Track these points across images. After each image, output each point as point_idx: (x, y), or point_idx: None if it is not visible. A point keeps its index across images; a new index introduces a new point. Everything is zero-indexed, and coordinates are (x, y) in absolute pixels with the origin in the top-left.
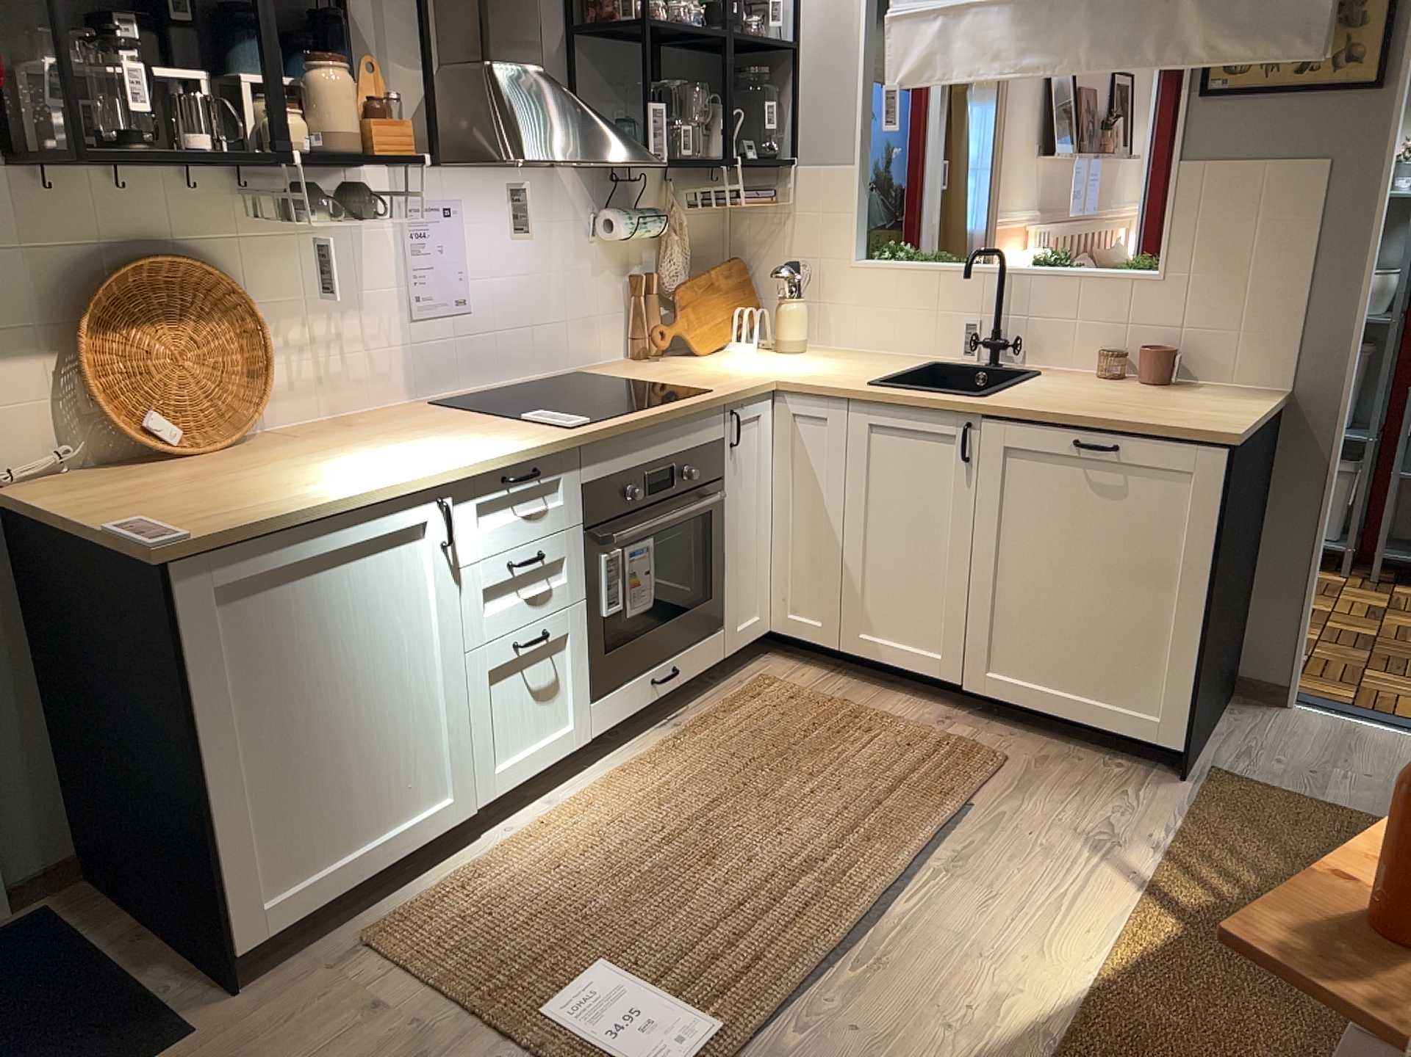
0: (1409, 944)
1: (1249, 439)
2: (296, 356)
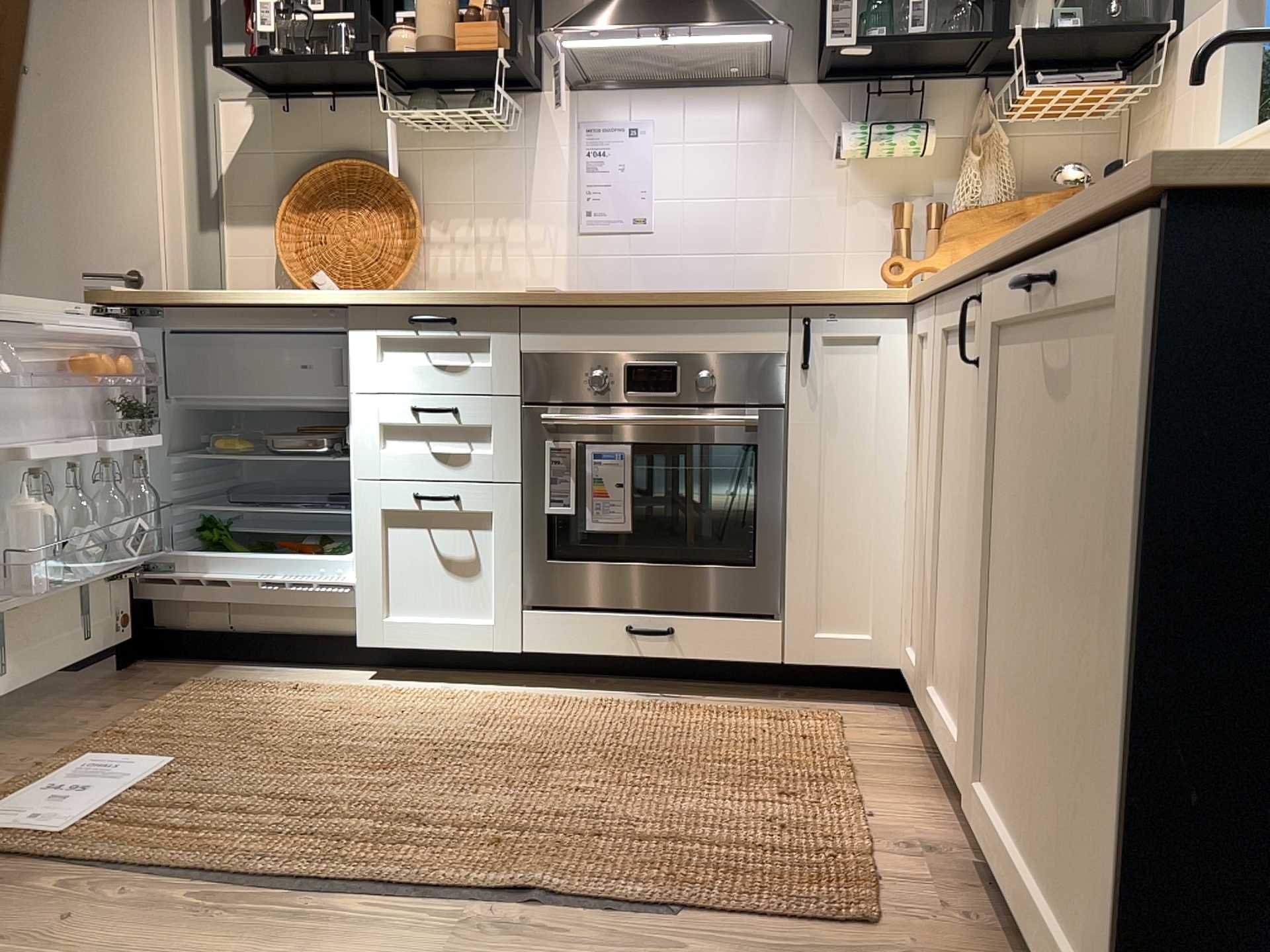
0: None
1: None
2: (457, 251)
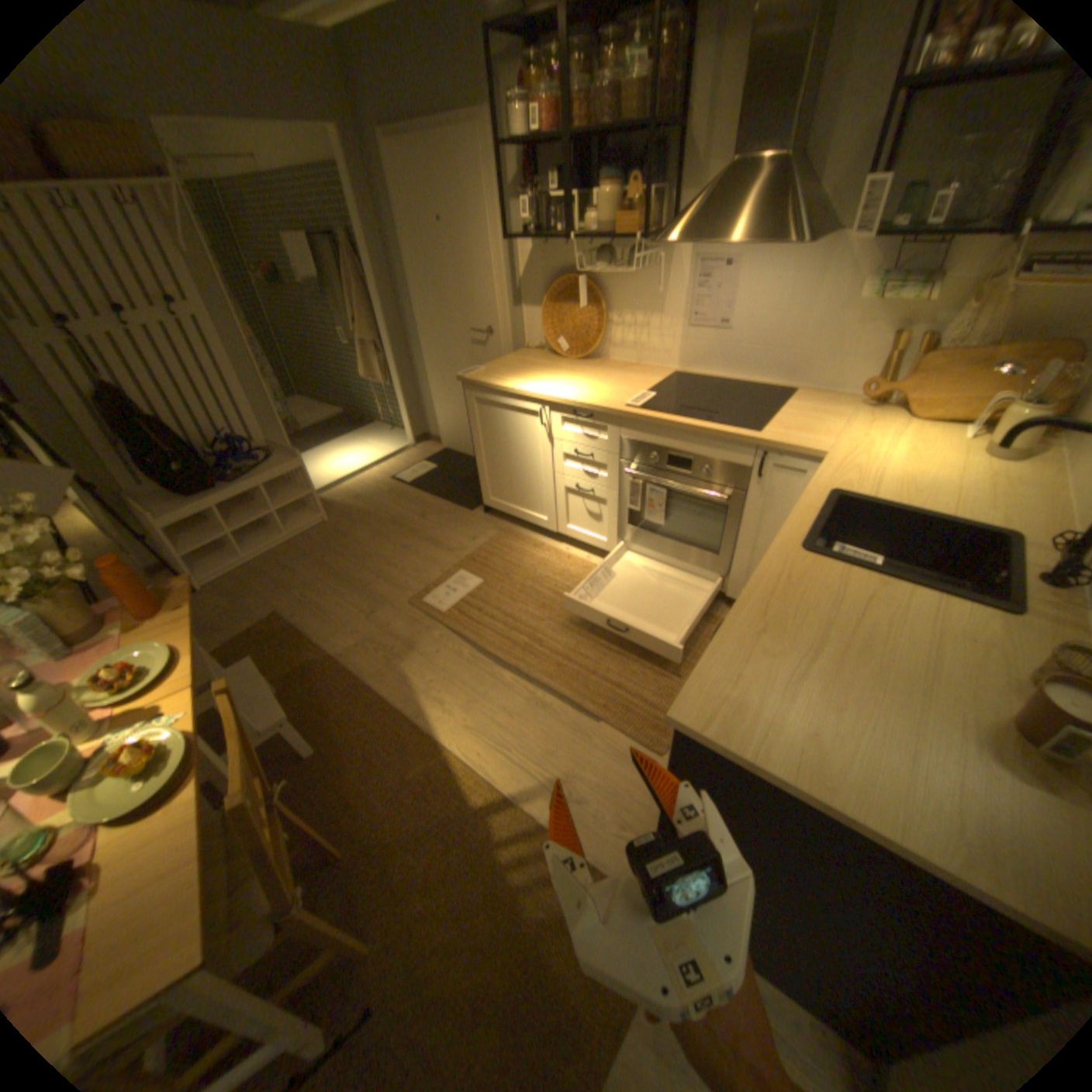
0: (148, 609)
1: (731, 762)
2: (625, 329)
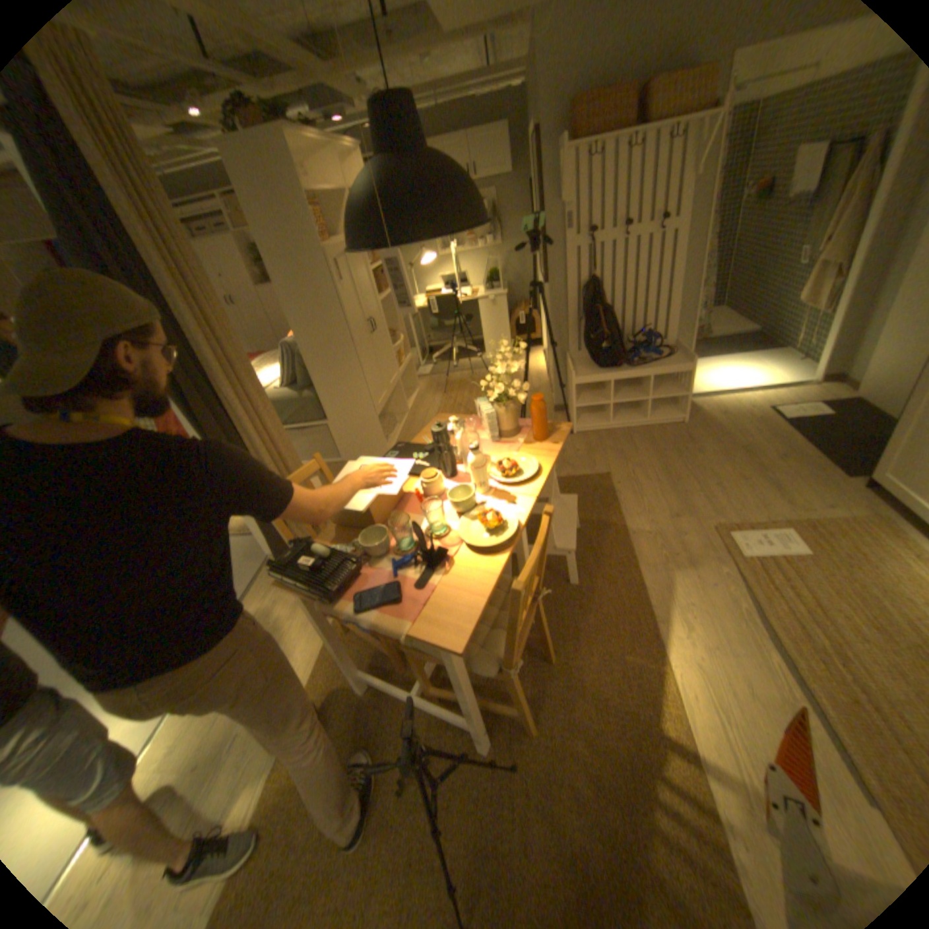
0: (540, 436)
1: None
2: None
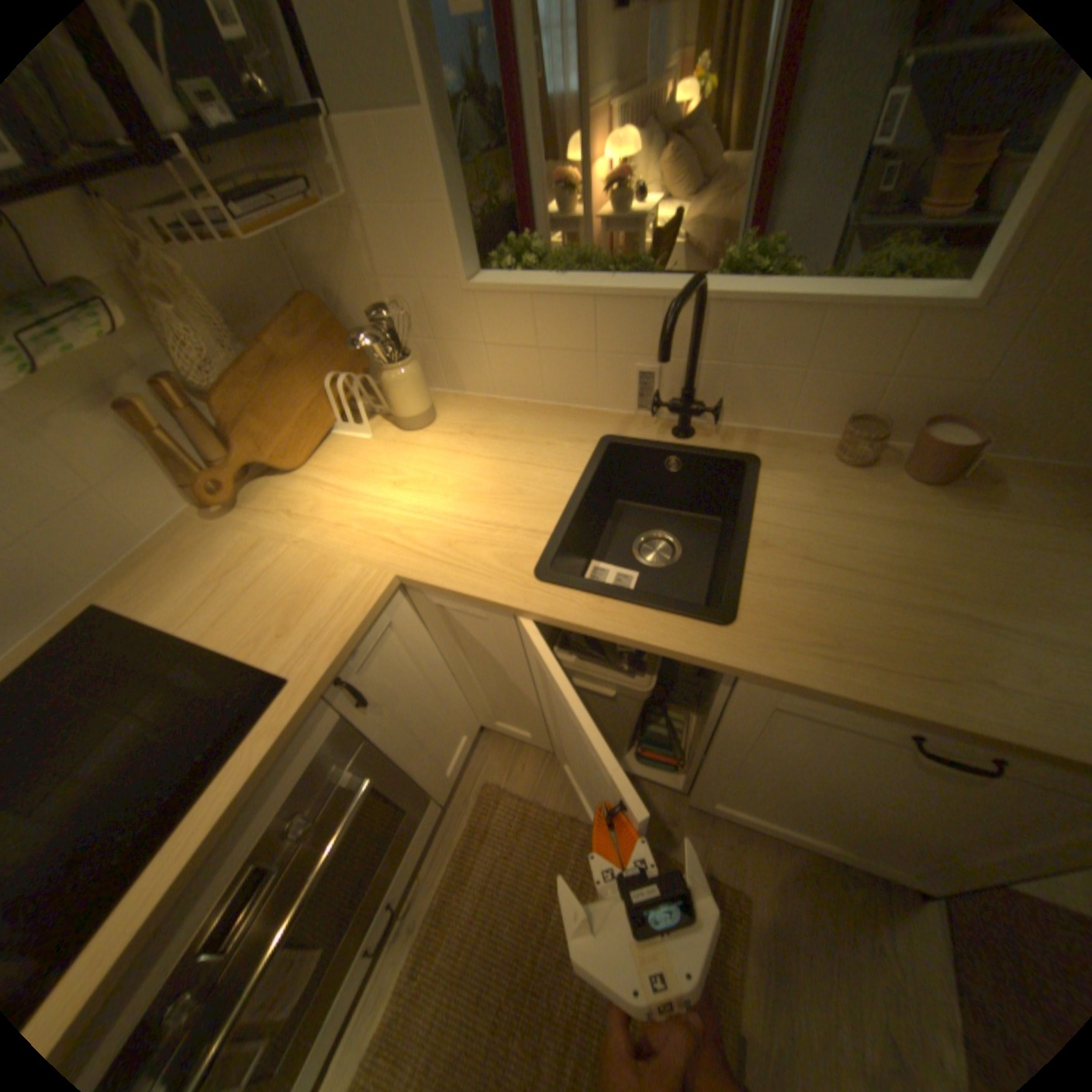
0: None
1: None
2: None
